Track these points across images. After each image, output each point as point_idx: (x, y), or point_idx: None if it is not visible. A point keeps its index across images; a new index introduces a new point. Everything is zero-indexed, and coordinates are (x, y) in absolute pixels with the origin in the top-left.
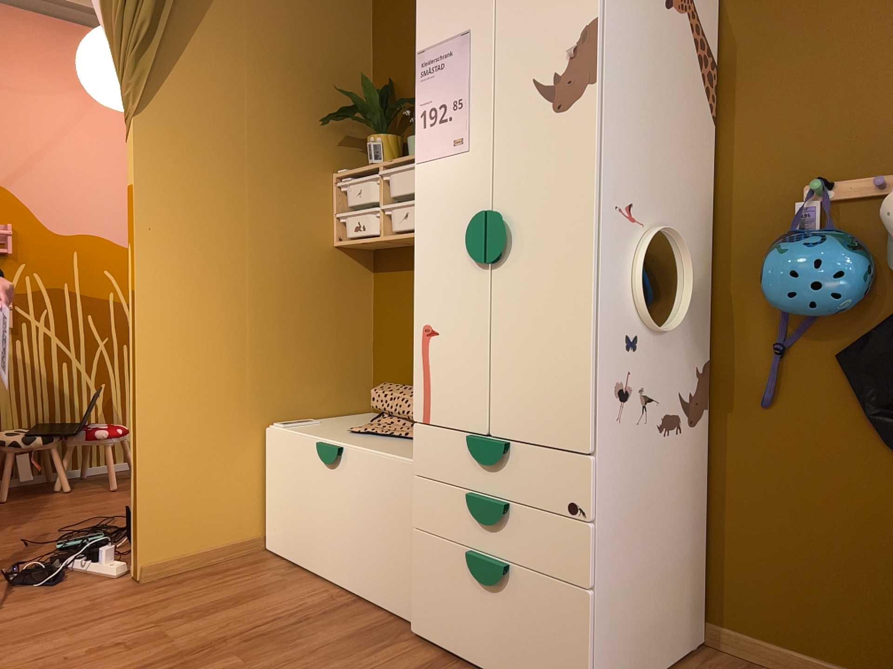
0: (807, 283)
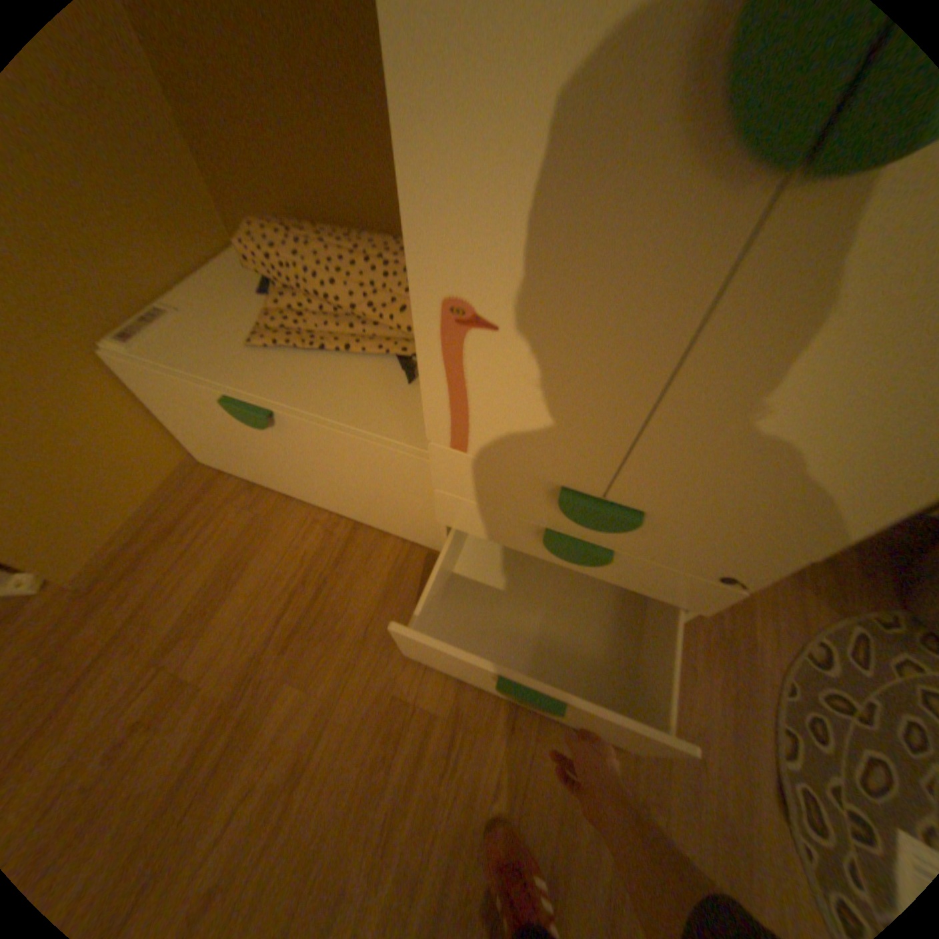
0: None
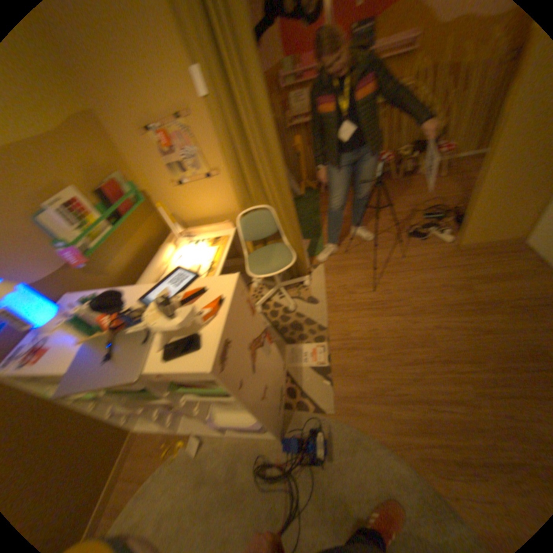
0: None
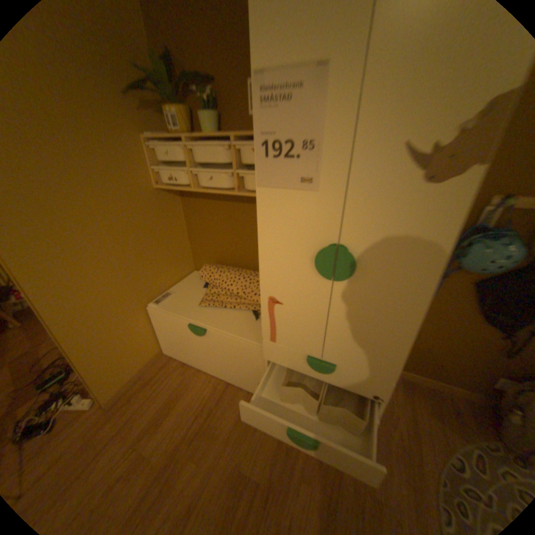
0: (497, 266)
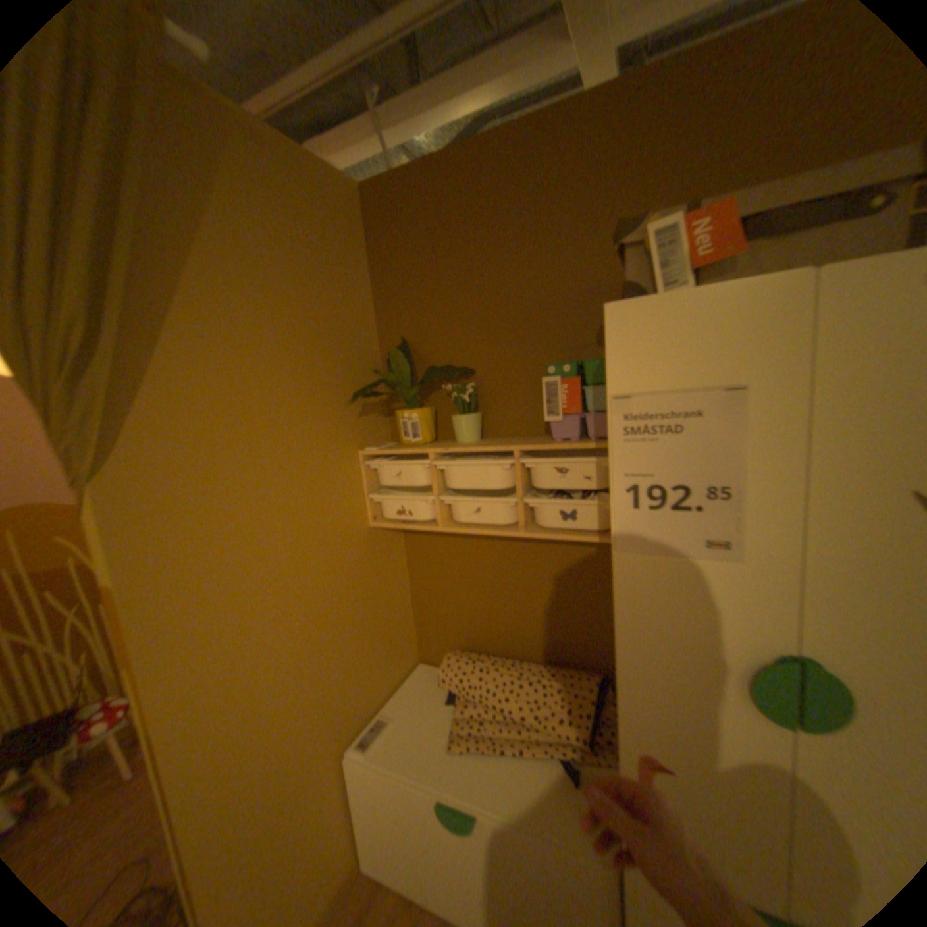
0: None
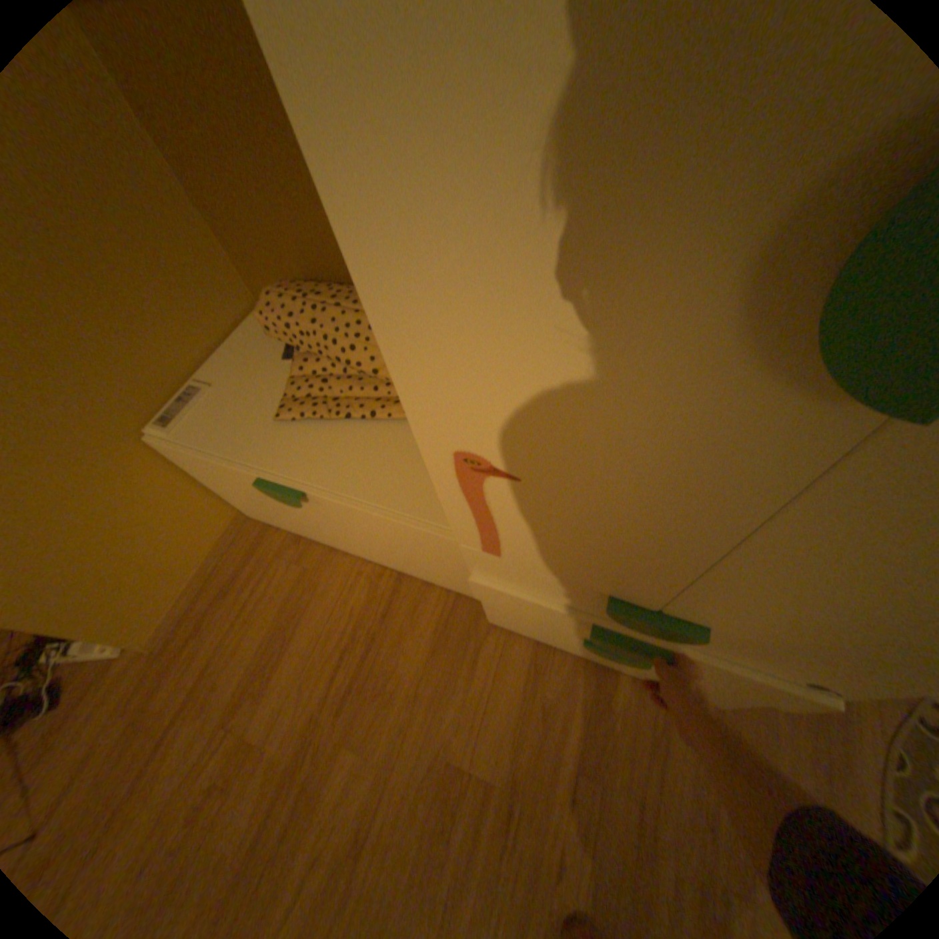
0: None
